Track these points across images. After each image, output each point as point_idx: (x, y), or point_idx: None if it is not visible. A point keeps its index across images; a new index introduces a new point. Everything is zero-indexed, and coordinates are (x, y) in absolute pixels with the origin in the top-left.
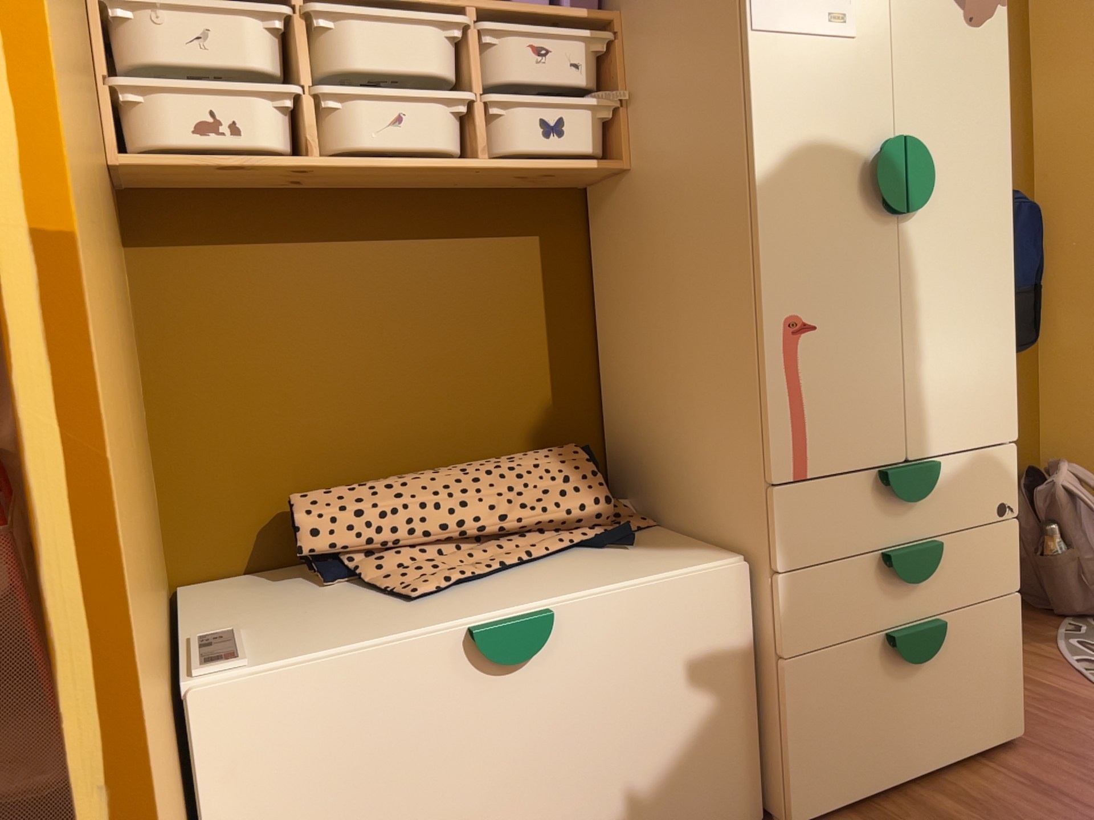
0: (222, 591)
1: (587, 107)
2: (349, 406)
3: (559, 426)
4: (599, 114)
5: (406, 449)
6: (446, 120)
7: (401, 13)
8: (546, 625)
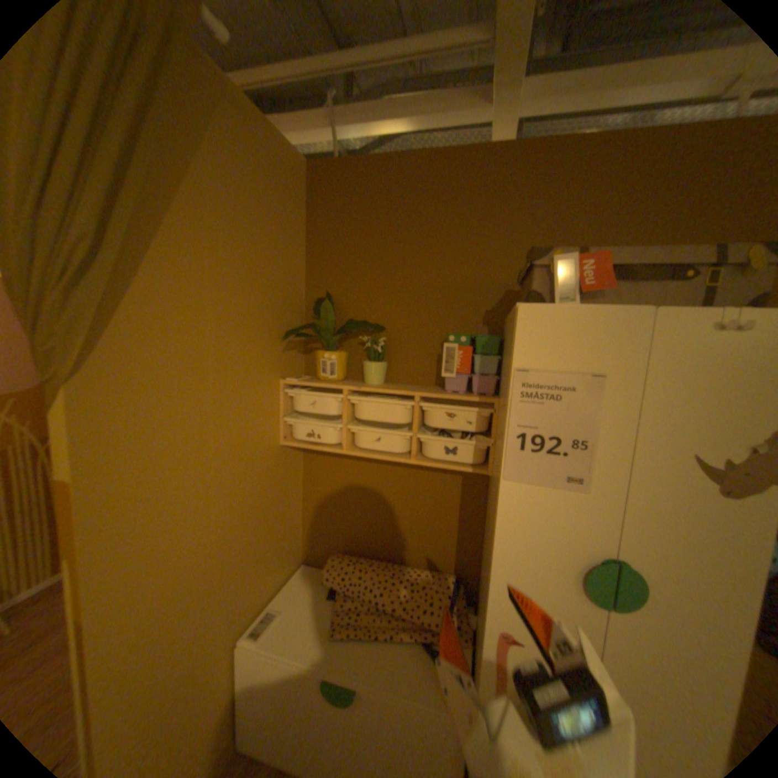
0: (306, 577)
1: (470, 444)
2: (366, 524)
3: (457, 563)
4: (480, 446)
5: (385, 547)
6: (399, 441)
7: (384, 398)
8: (350, 698)
